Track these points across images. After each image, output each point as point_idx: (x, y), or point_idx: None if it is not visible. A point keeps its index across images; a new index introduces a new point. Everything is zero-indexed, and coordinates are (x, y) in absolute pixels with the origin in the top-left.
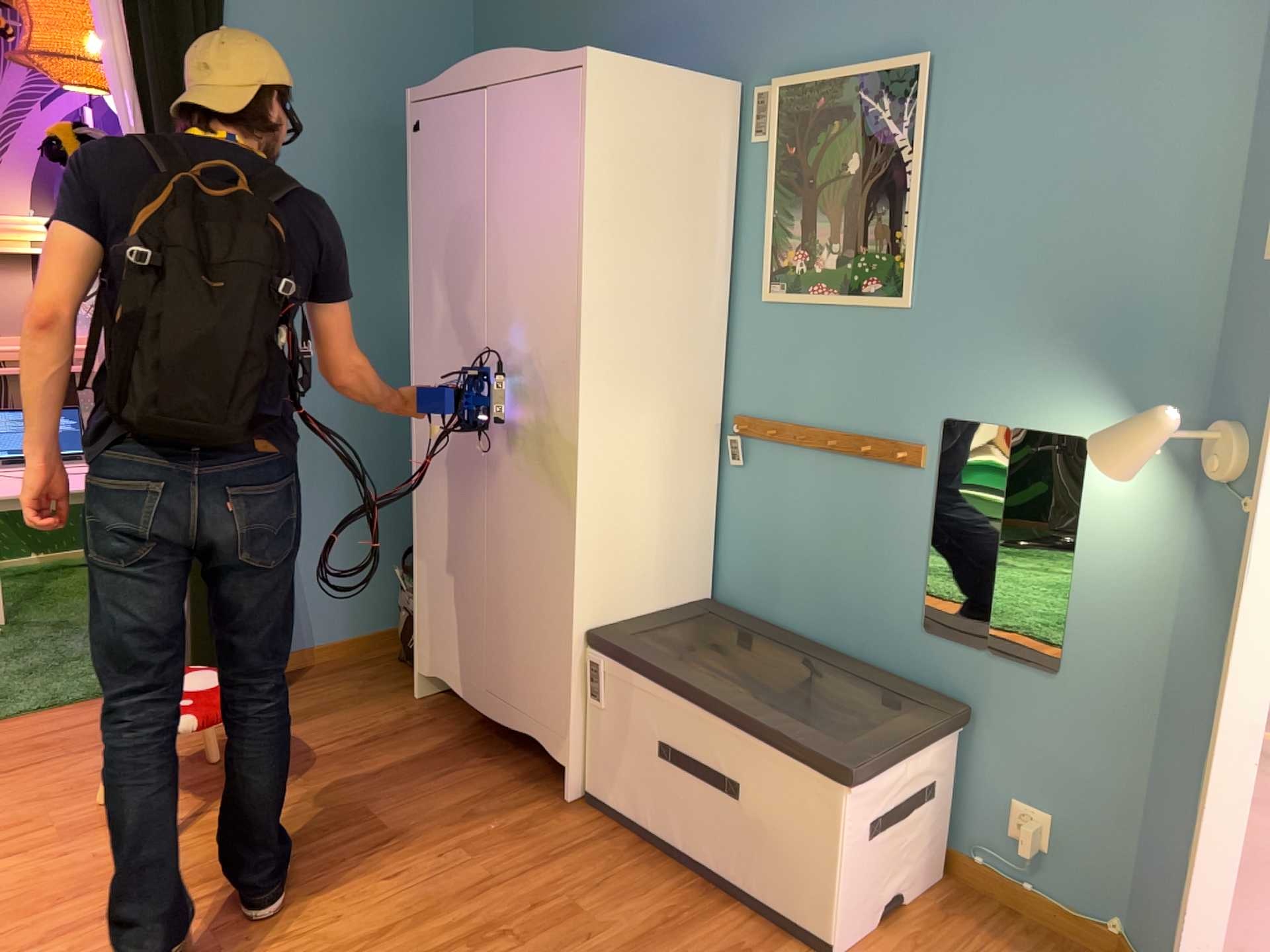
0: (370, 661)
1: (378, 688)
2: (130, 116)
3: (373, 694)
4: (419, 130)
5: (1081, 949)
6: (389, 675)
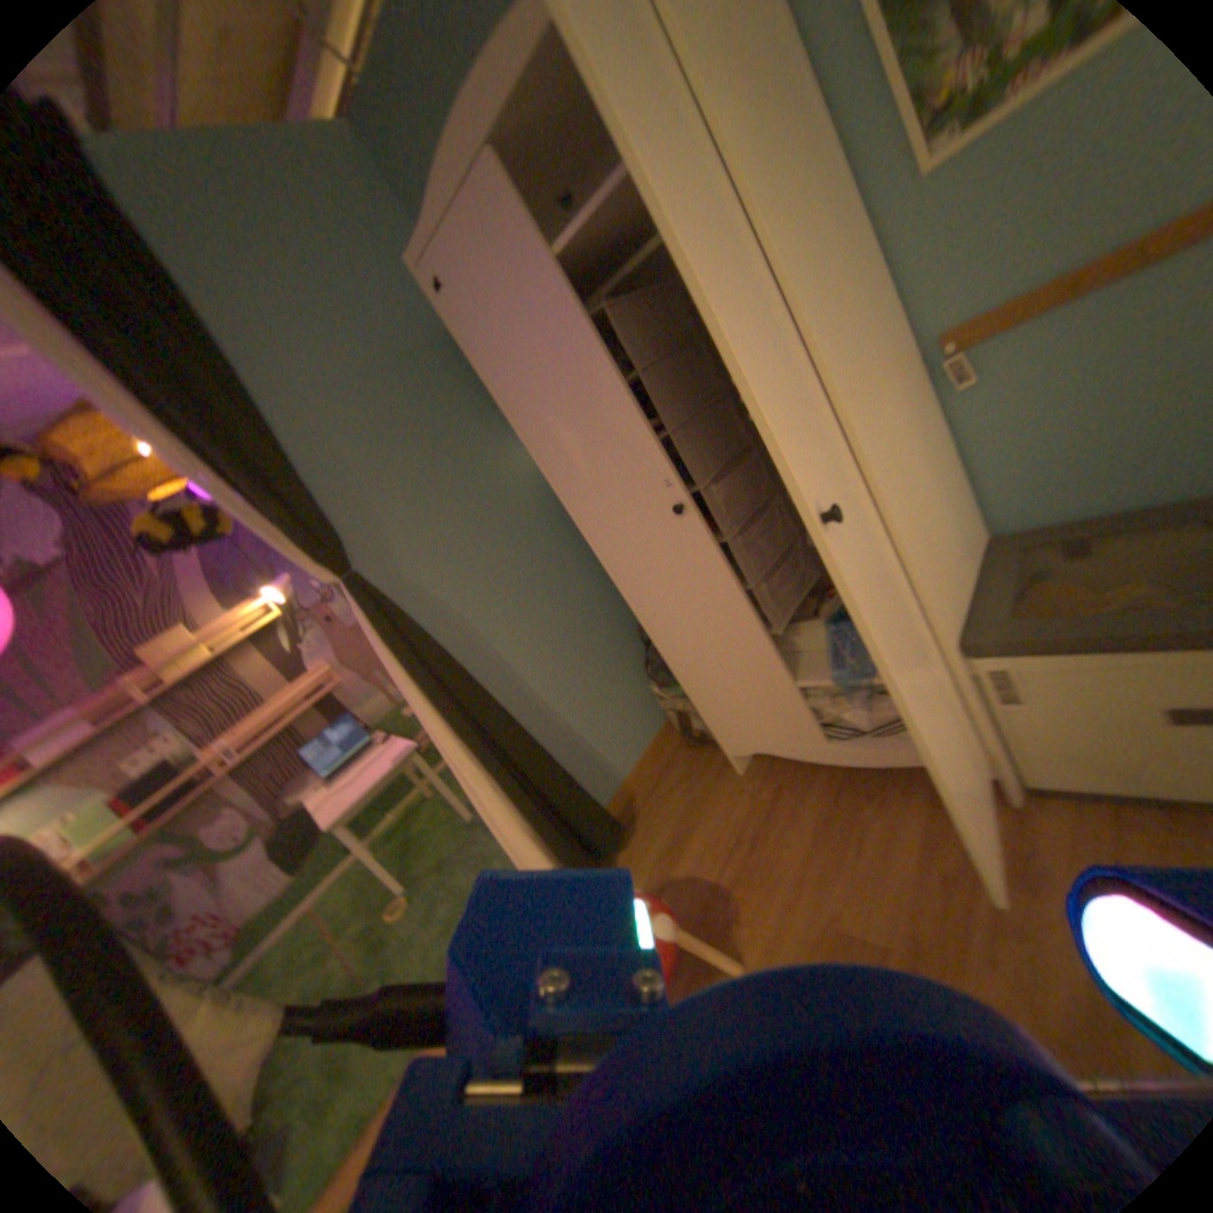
0: (672, 759)
1: (703, 780)
2: (179, 457)
3: (706, 789)
4: (441, 282)
5: None
6: (698, 763)
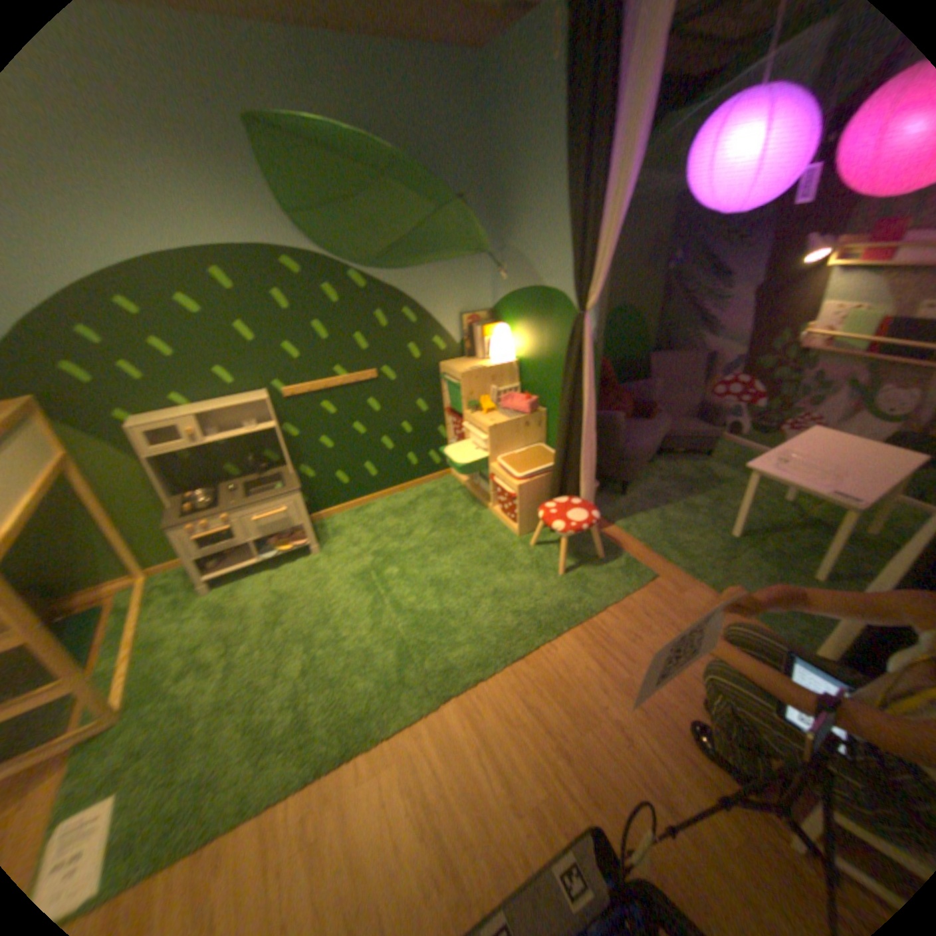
0: None
1: None
2: None
3: None
4: None
5: None
6: None
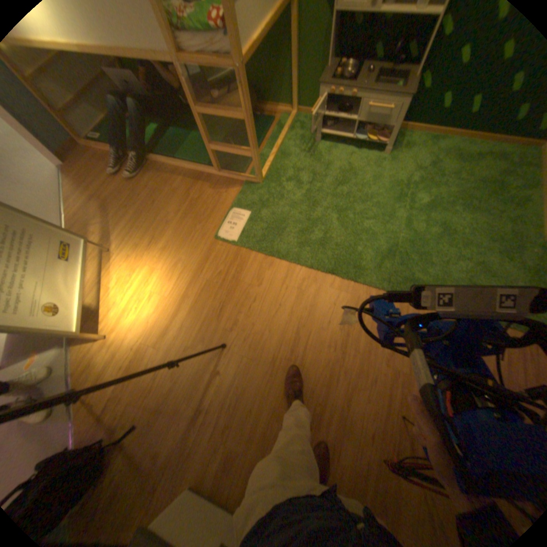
0: None
1: None
2: None
3: None
4: None
5: None
6: None
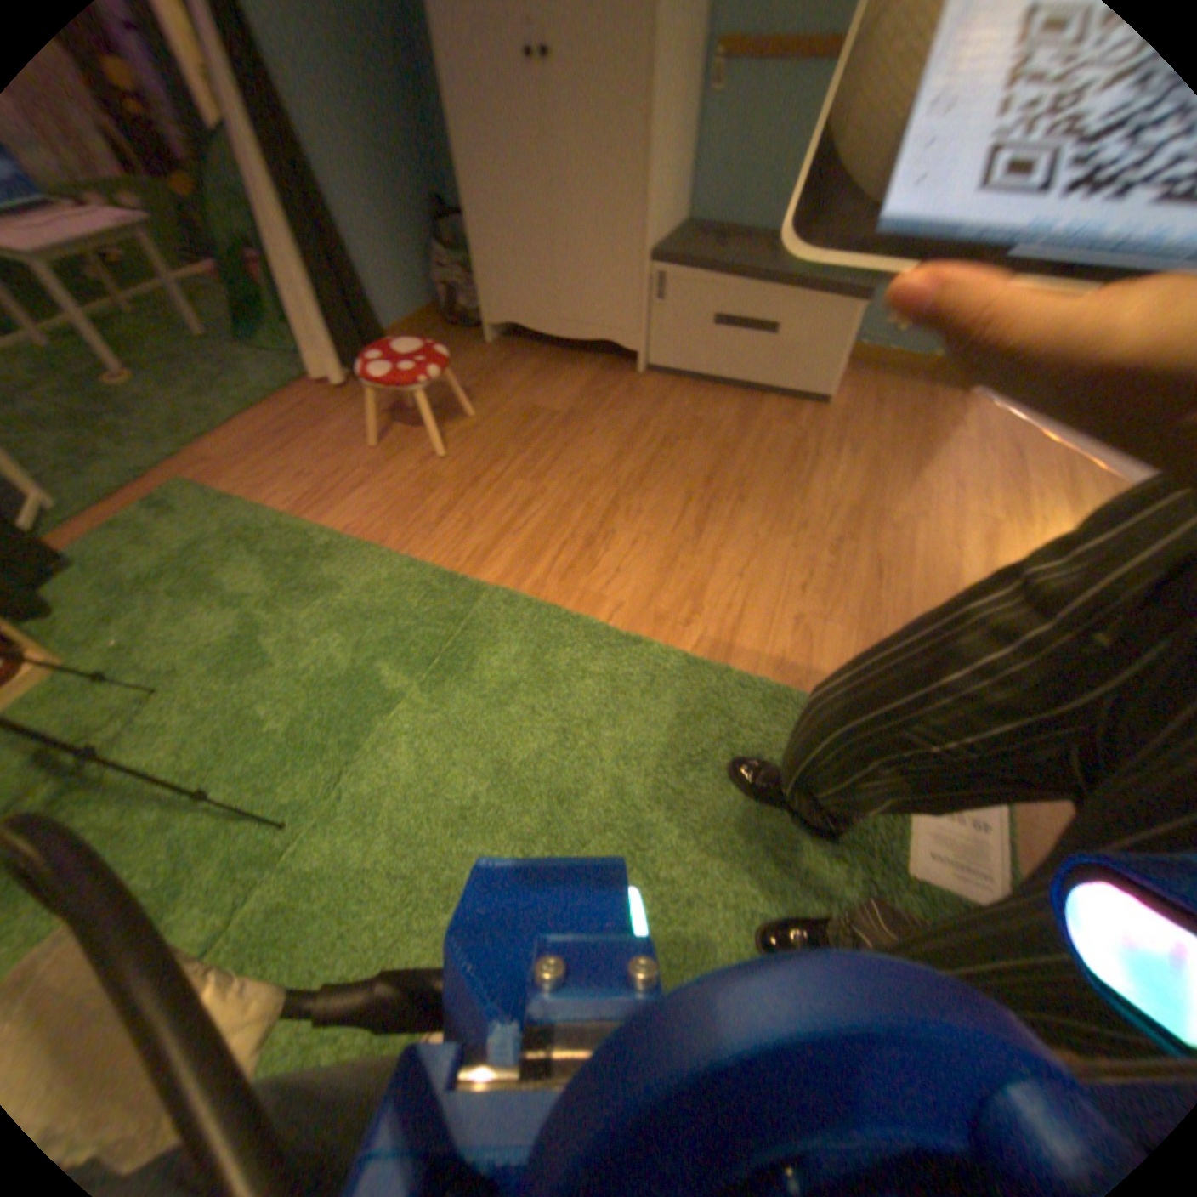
0: (432, 329)
1: (458, 343)
2: None
3: (460, 347)
4: None
5: (918, 369)
6: (455, 334)
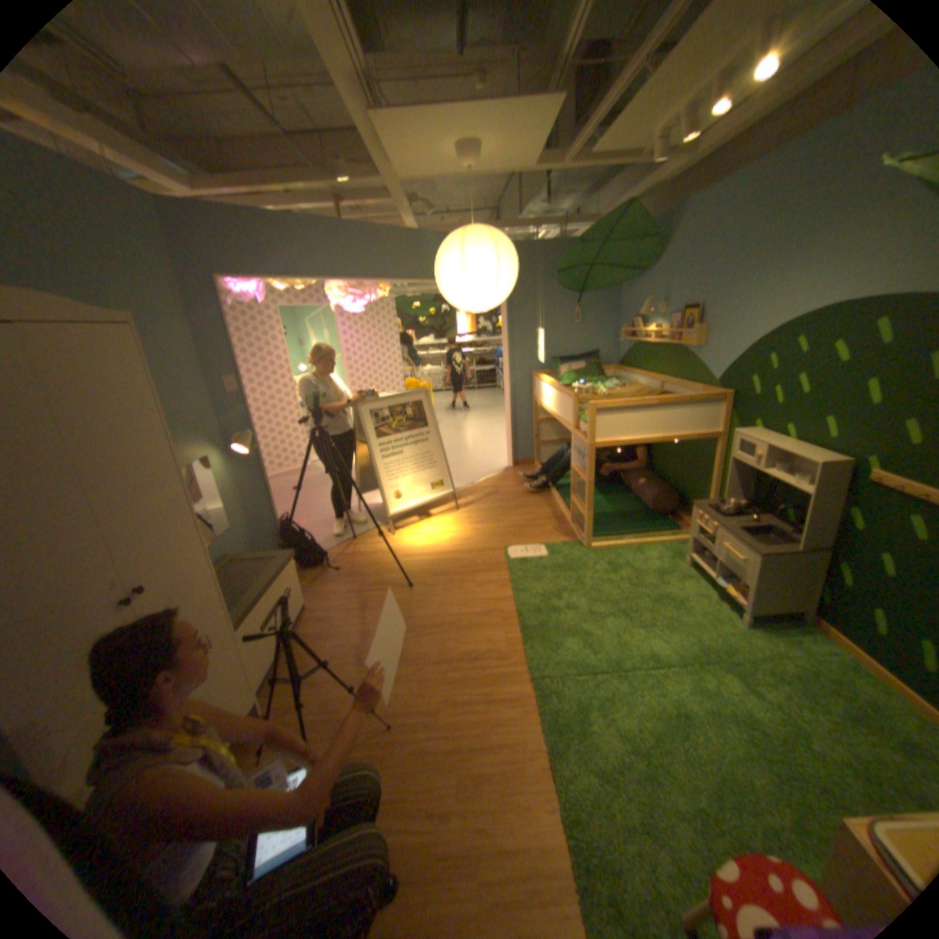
0: None
1: None
2: None
3: None
4: None
5: None
6: None
